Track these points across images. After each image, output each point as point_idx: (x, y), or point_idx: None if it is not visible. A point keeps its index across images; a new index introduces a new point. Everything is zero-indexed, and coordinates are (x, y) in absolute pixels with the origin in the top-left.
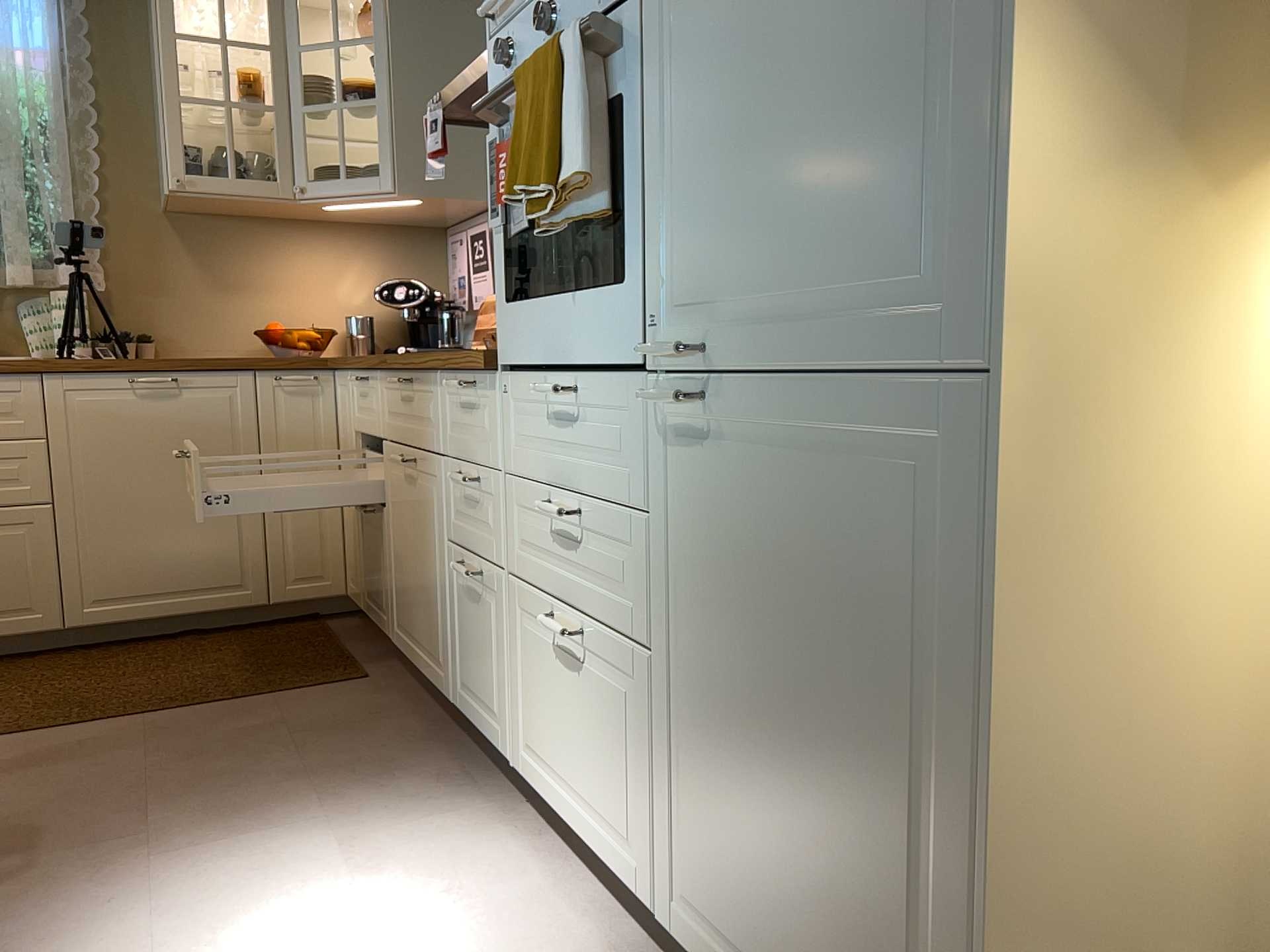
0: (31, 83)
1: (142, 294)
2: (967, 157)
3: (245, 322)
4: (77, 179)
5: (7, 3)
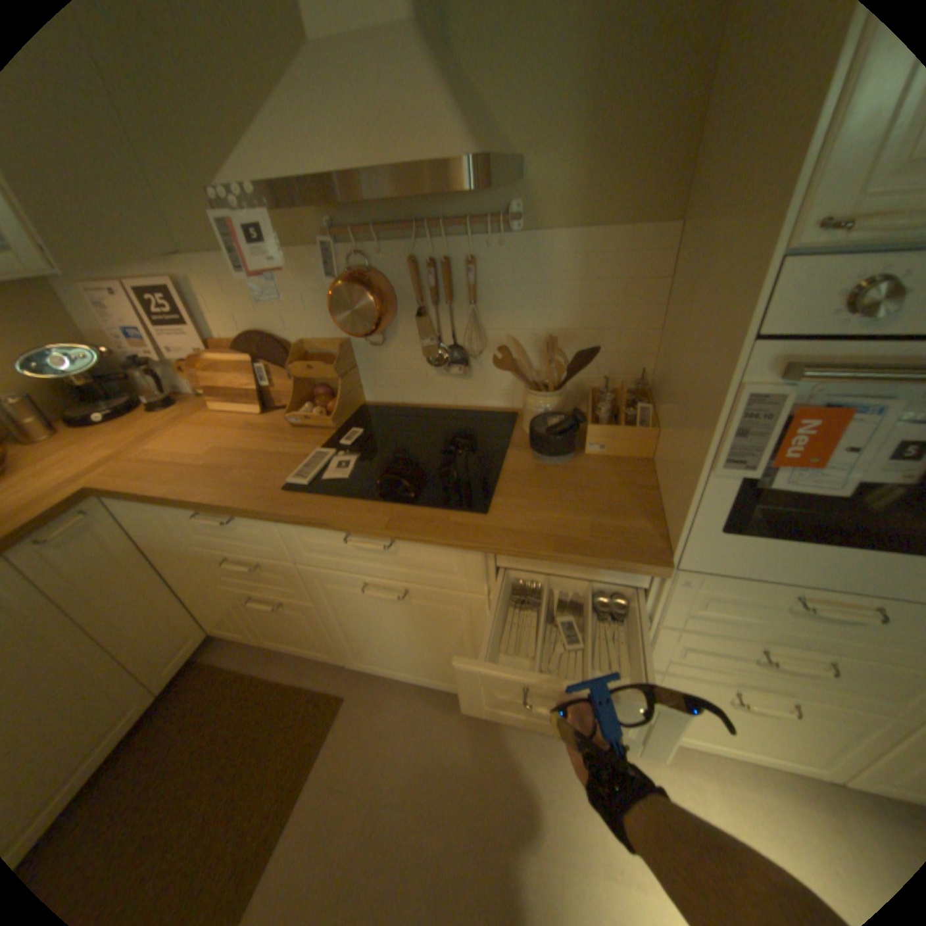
0: None
1: None
2: None
3: None
4: None
5: None
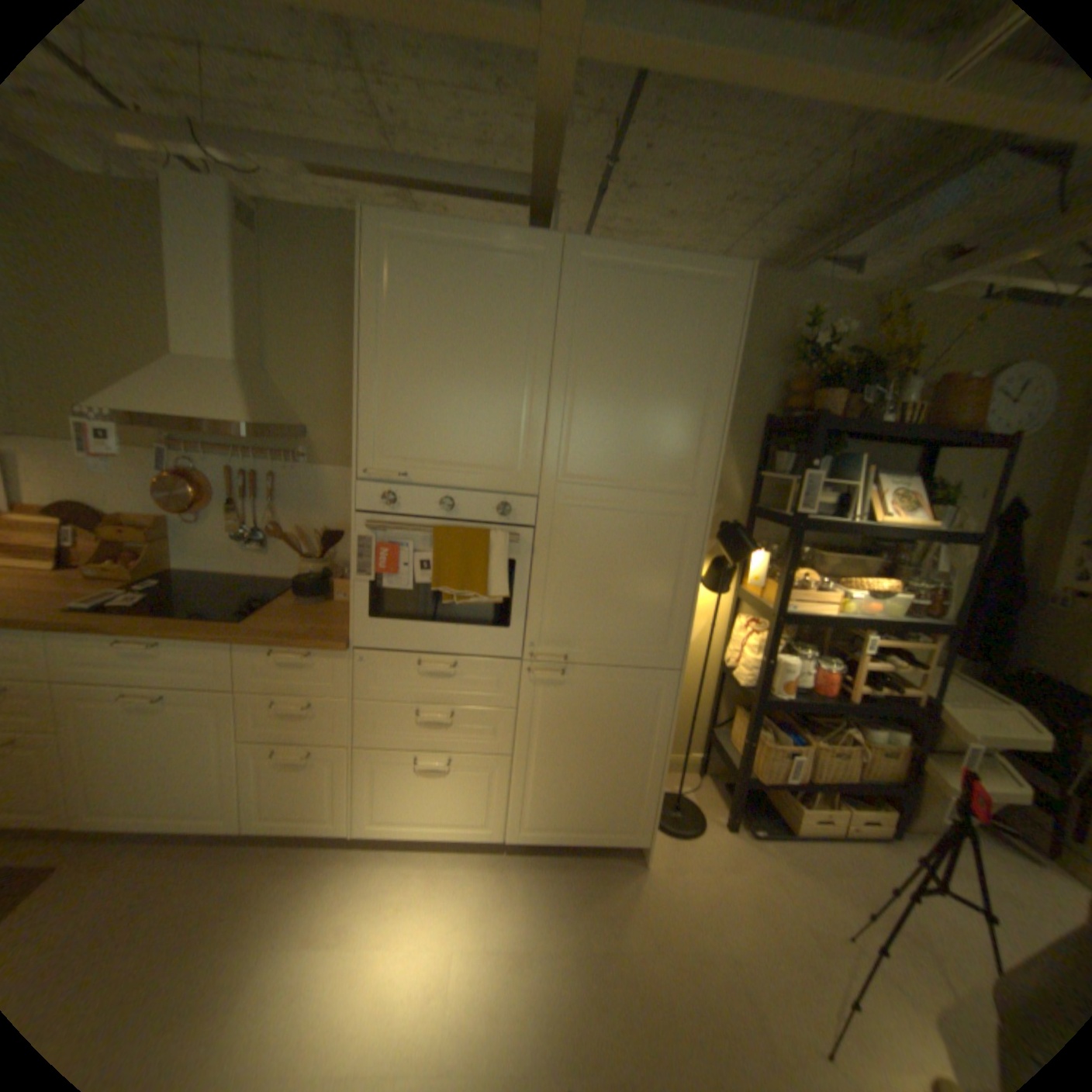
0: None
1: None
2: (672, 625)
3: None
4: None
5: None
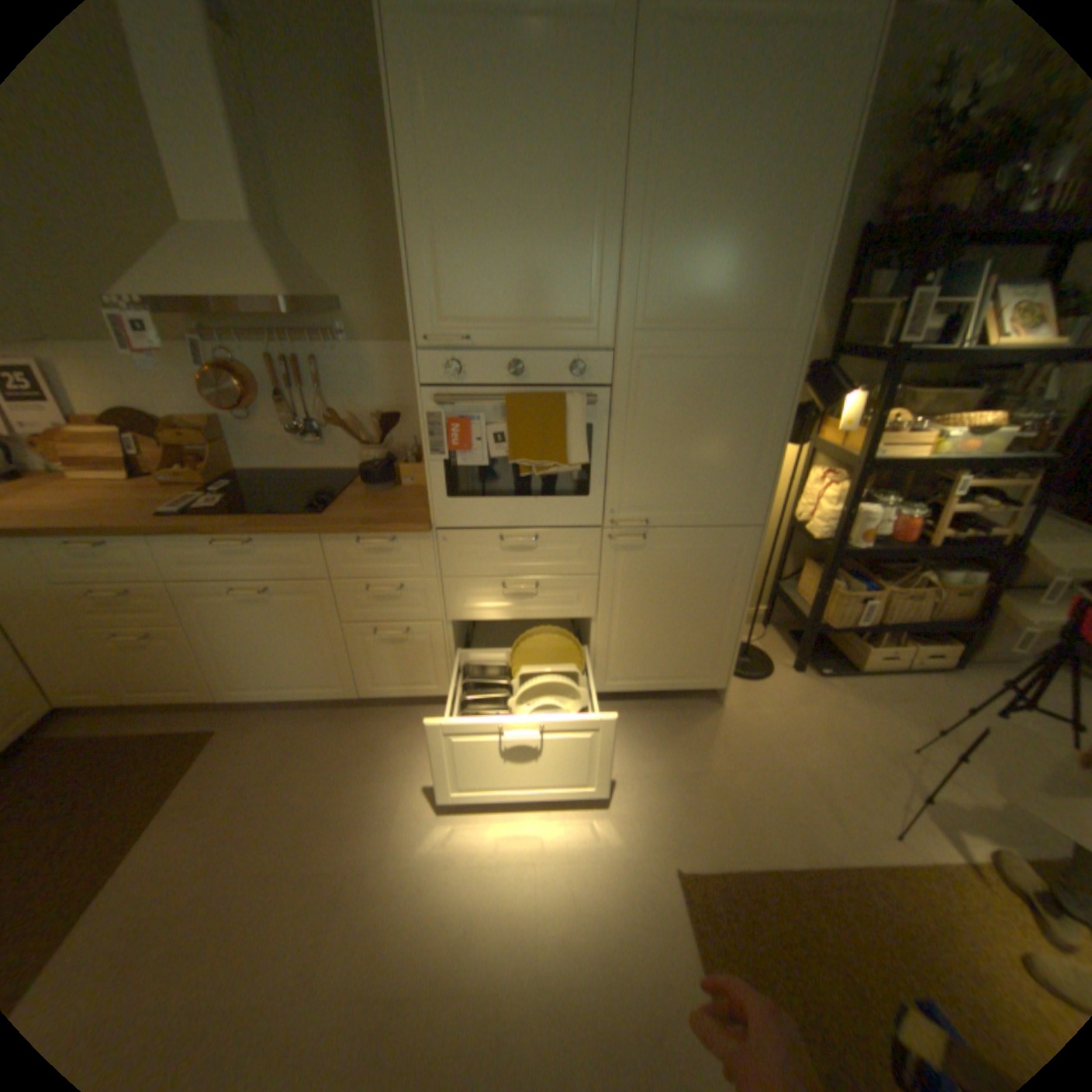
0: None
1: None
2: (756, 480)
3: None
4: None
5: None
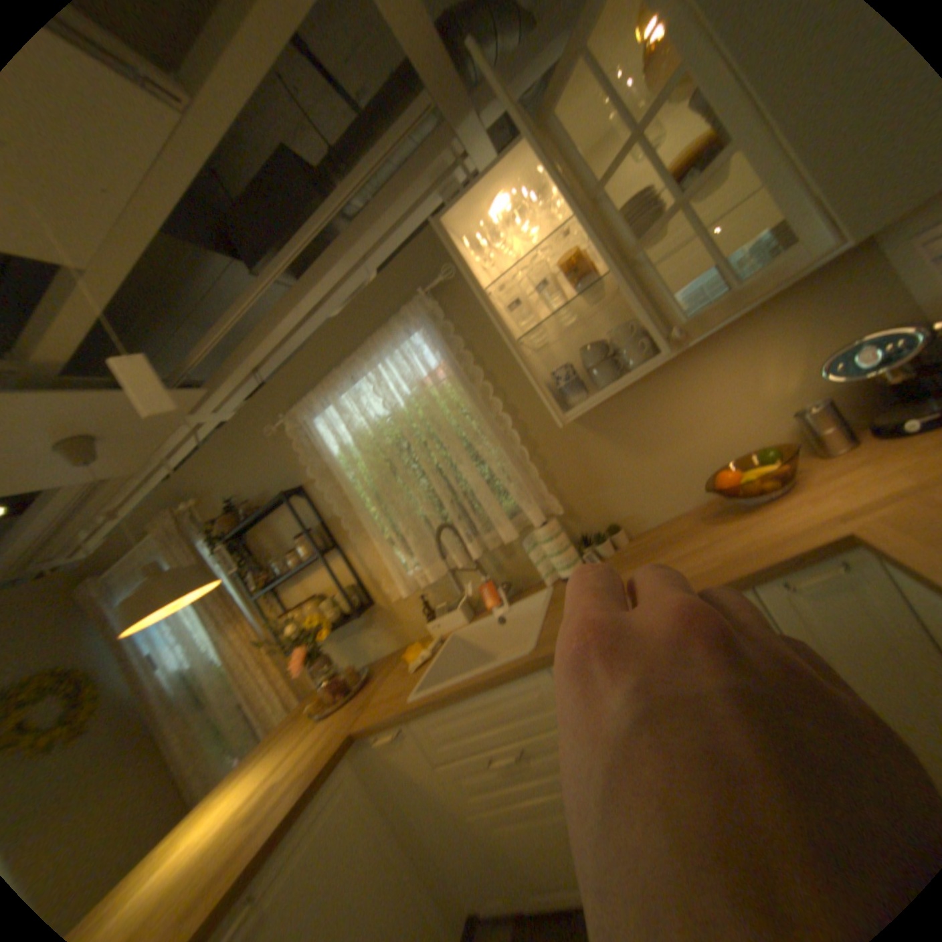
0: (445, 392)
1: (593, 493)
2: None
3: (688, 472)
4: (507, 436)
5: (407, 351)
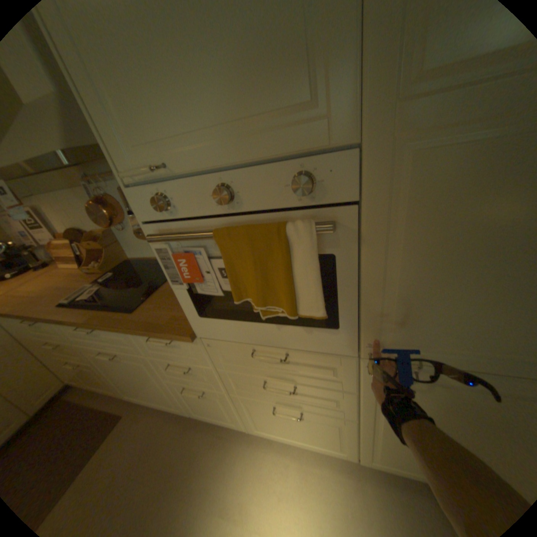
0: None
1: None
2: None
3: None
4: None
5: None
